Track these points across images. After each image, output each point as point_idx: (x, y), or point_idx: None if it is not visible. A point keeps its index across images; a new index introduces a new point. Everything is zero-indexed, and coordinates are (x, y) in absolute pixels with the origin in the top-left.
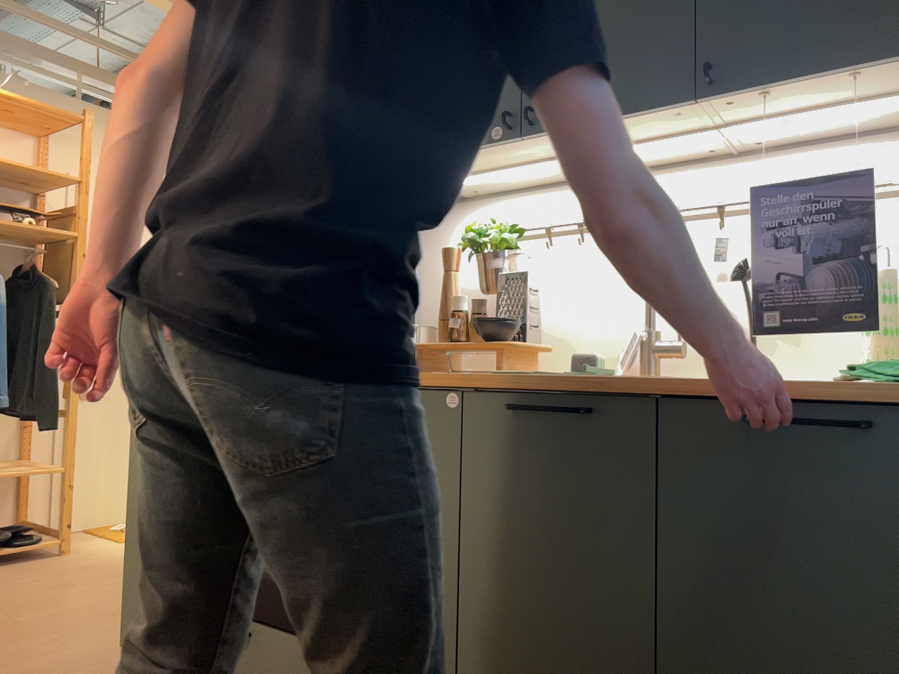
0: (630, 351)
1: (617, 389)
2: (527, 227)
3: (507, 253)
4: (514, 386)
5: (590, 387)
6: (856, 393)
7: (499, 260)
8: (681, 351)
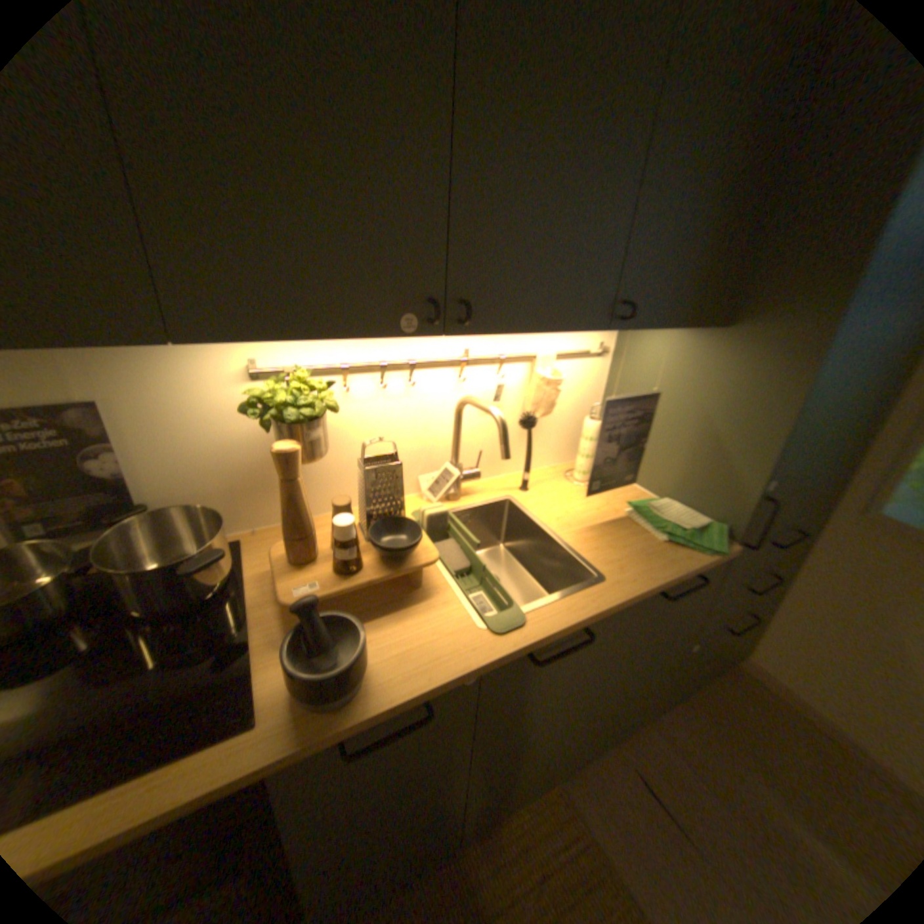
0: (439, 481)
1: (610, 613)
2: (322, 370)
3: (322, 417)
4: (539, 646)
5: (593, 619)
6: (708, 569)
7: (320, 430)
8: (476, 474)
